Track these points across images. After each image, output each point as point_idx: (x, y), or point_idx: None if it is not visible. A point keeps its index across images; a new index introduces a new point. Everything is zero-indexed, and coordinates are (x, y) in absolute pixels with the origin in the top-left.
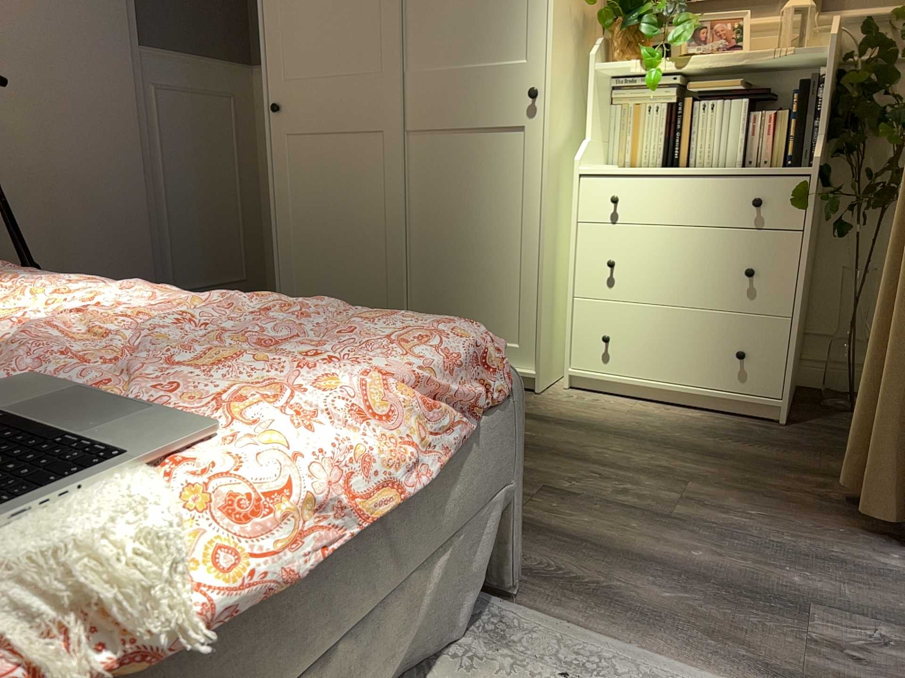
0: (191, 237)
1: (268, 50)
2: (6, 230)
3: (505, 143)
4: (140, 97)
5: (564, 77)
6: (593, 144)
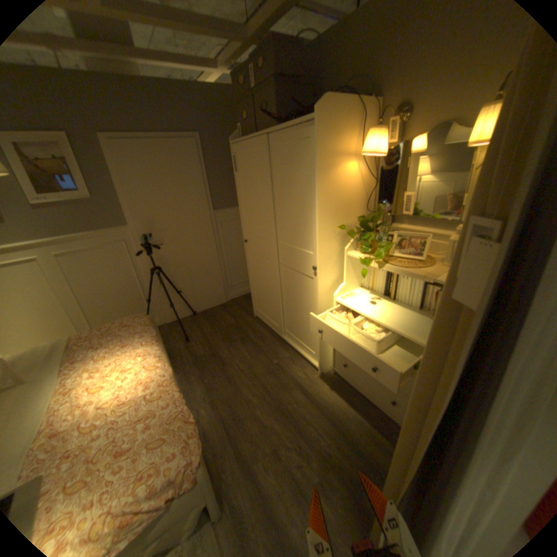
0: (236, 268)
1: (242, 221)
2: (173, 280)
3: (308, 281)
4: (213, 228)
5: (330, 260)
6: (348, 283)
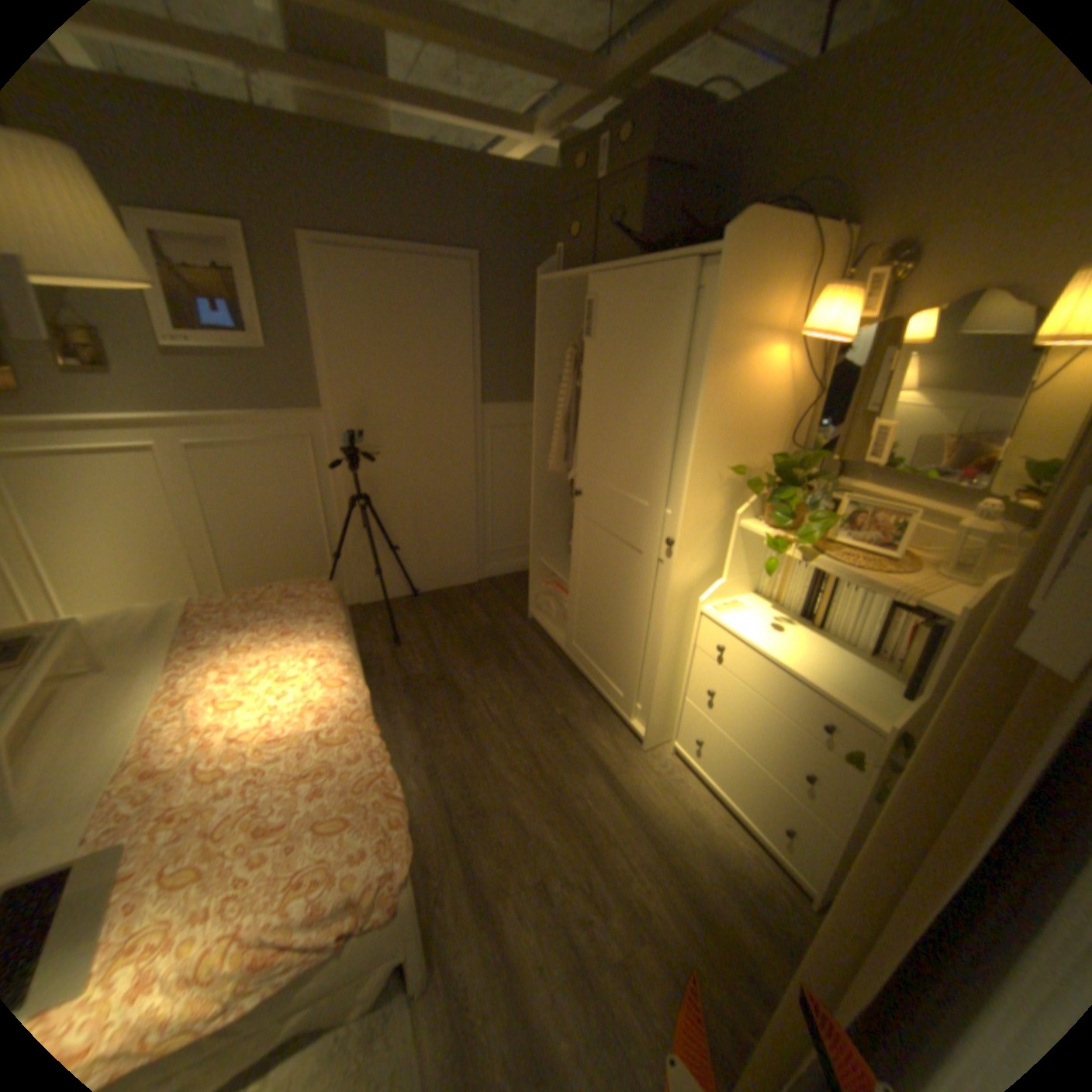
0: (504, 519)
1: (535, 430)
2: (385, 524)
3: (651, 565)
4: (475, 437)
5: (703, 531)
6: (732, 582)
